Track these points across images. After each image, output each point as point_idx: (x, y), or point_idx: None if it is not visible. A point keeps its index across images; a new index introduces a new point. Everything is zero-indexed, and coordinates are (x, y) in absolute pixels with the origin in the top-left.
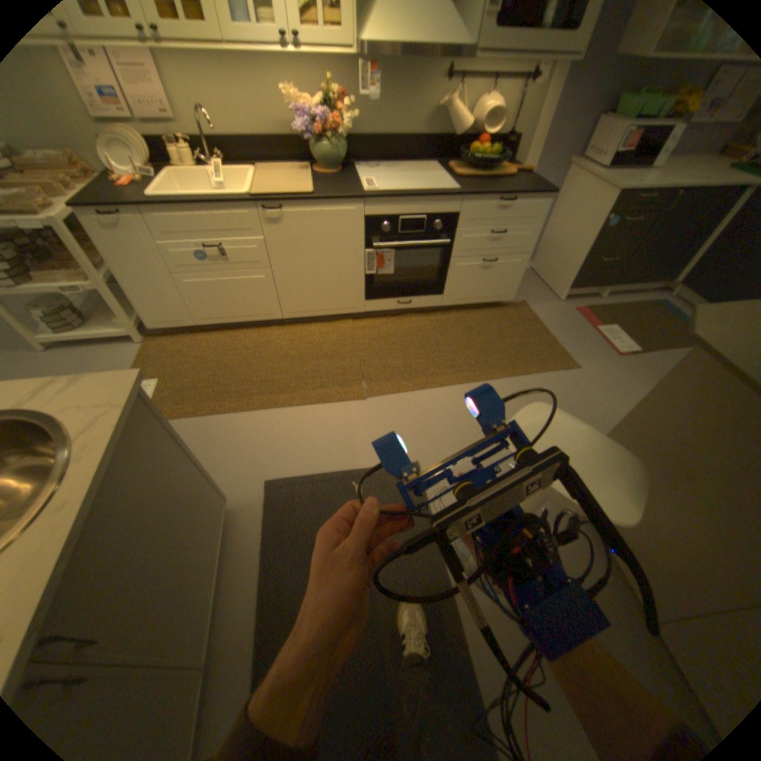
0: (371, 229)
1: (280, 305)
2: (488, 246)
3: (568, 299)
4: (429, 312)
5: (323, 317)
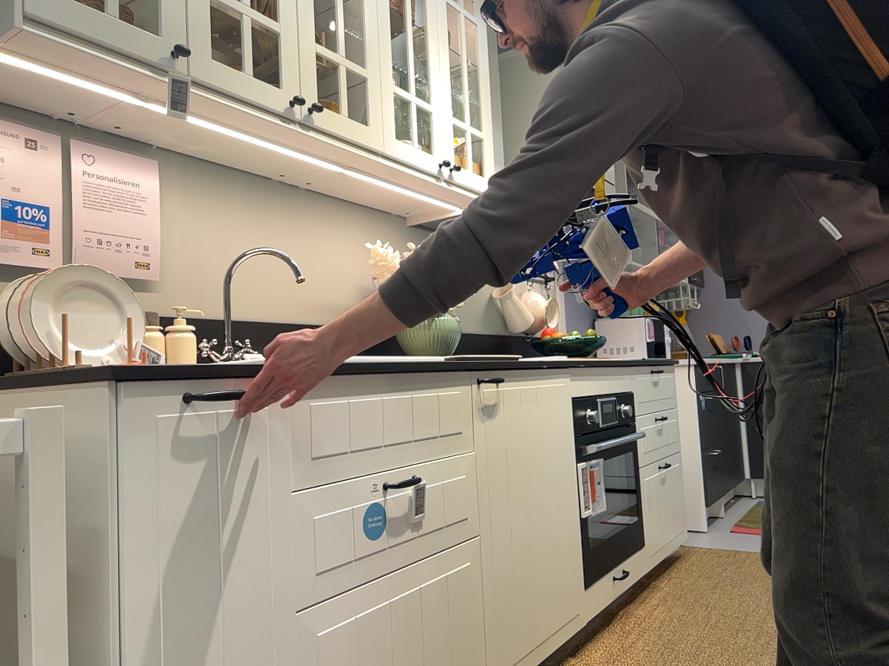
0: (578, 420)
1: (485, 652)
2: (658, 441)
3: (704, 528)
4: (629, 597)
5: (541, 662)
